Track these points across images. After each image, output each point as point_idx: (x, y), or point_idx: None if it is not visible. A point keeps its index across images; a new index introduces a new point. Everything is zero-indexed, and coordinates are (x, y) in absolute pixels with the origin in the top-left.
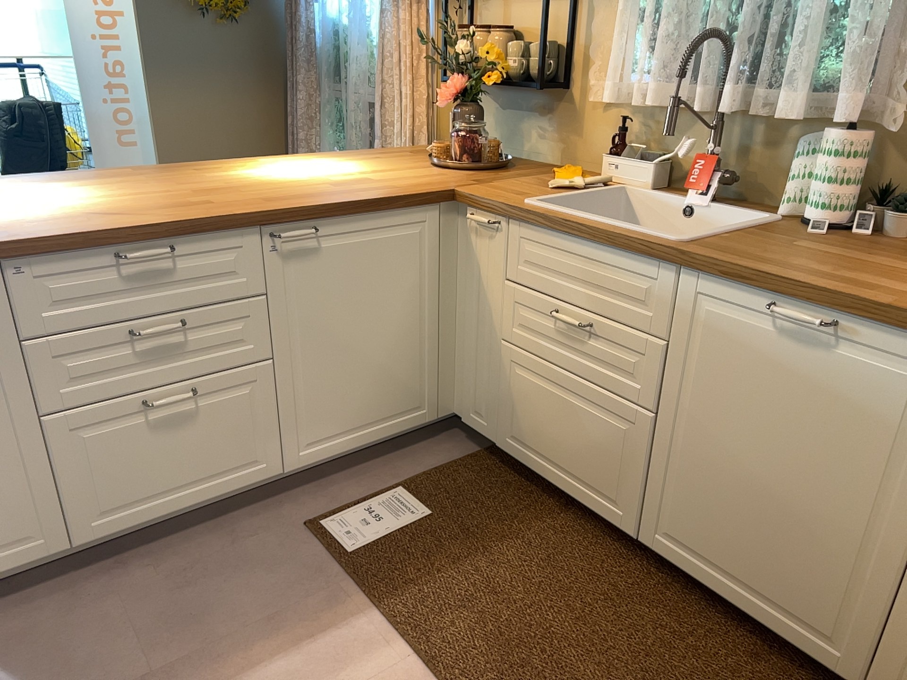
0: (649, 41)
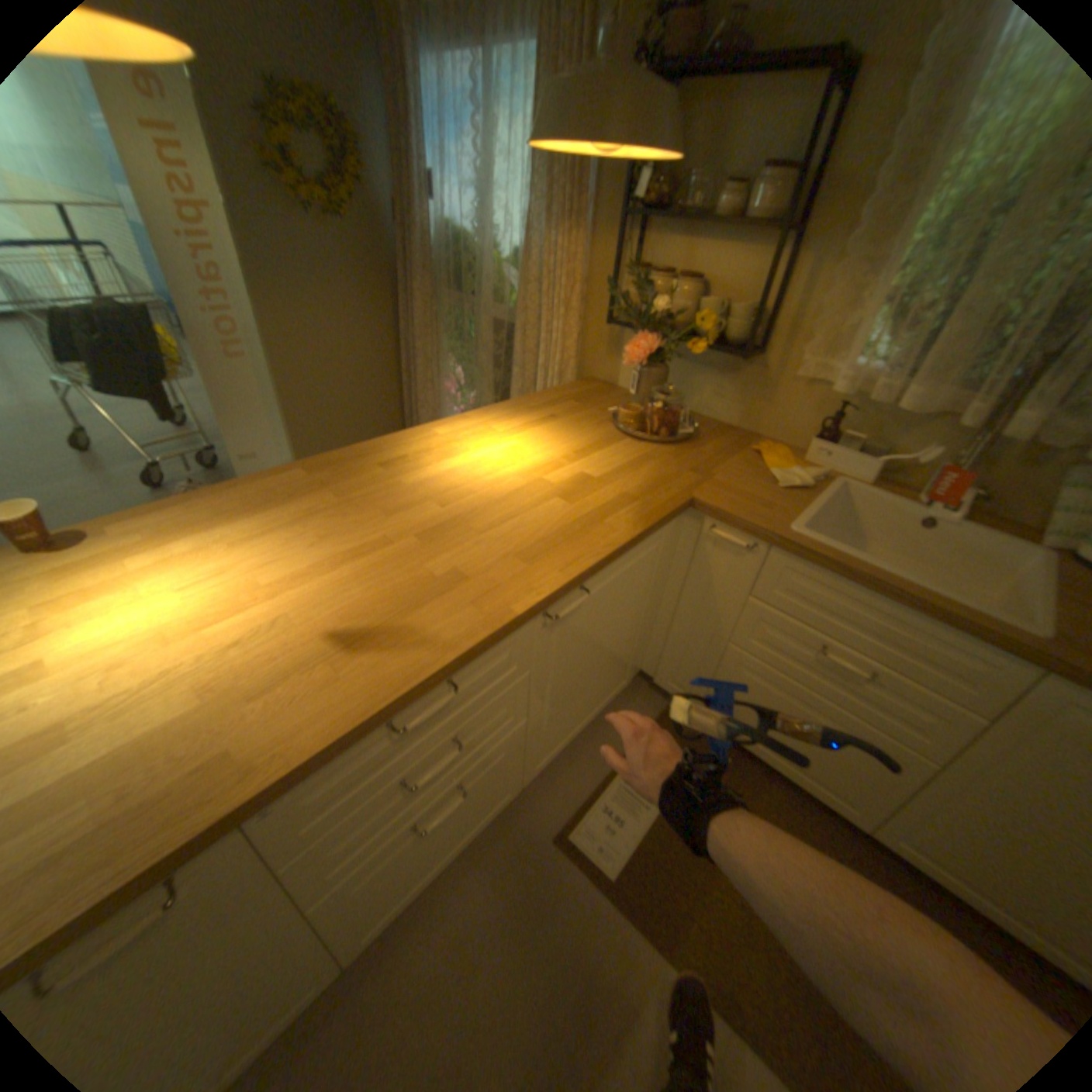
0: (920, 333)
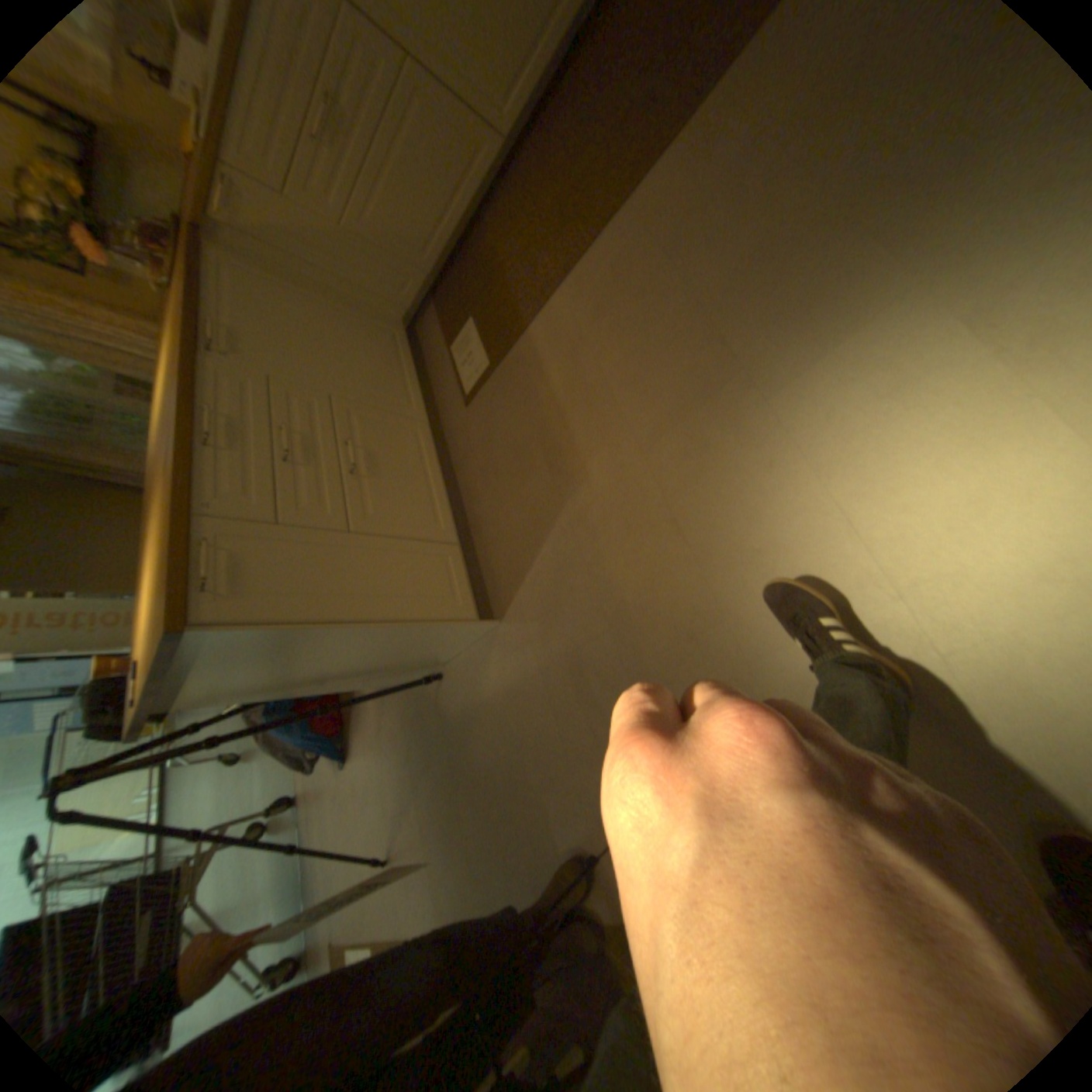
0: None
